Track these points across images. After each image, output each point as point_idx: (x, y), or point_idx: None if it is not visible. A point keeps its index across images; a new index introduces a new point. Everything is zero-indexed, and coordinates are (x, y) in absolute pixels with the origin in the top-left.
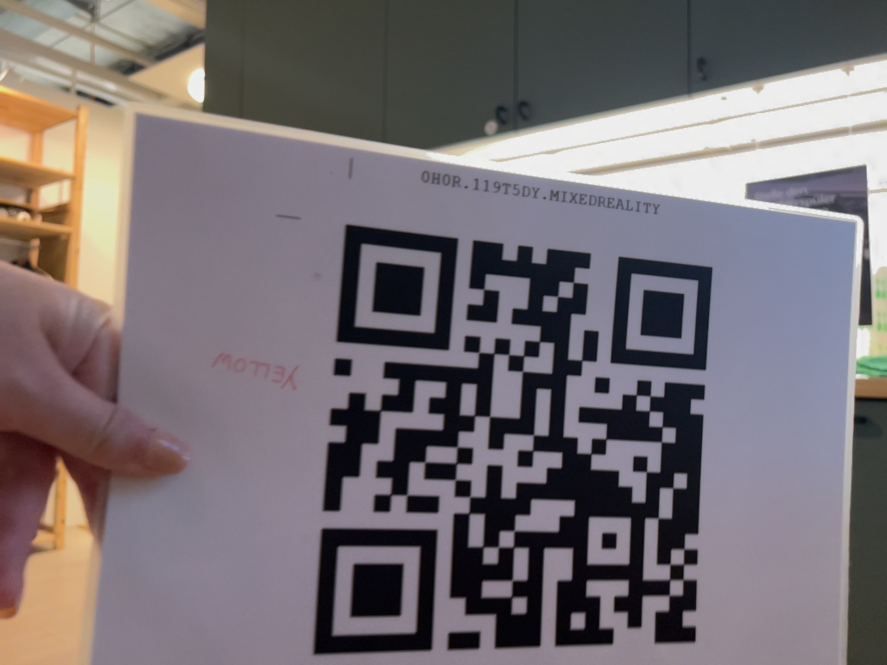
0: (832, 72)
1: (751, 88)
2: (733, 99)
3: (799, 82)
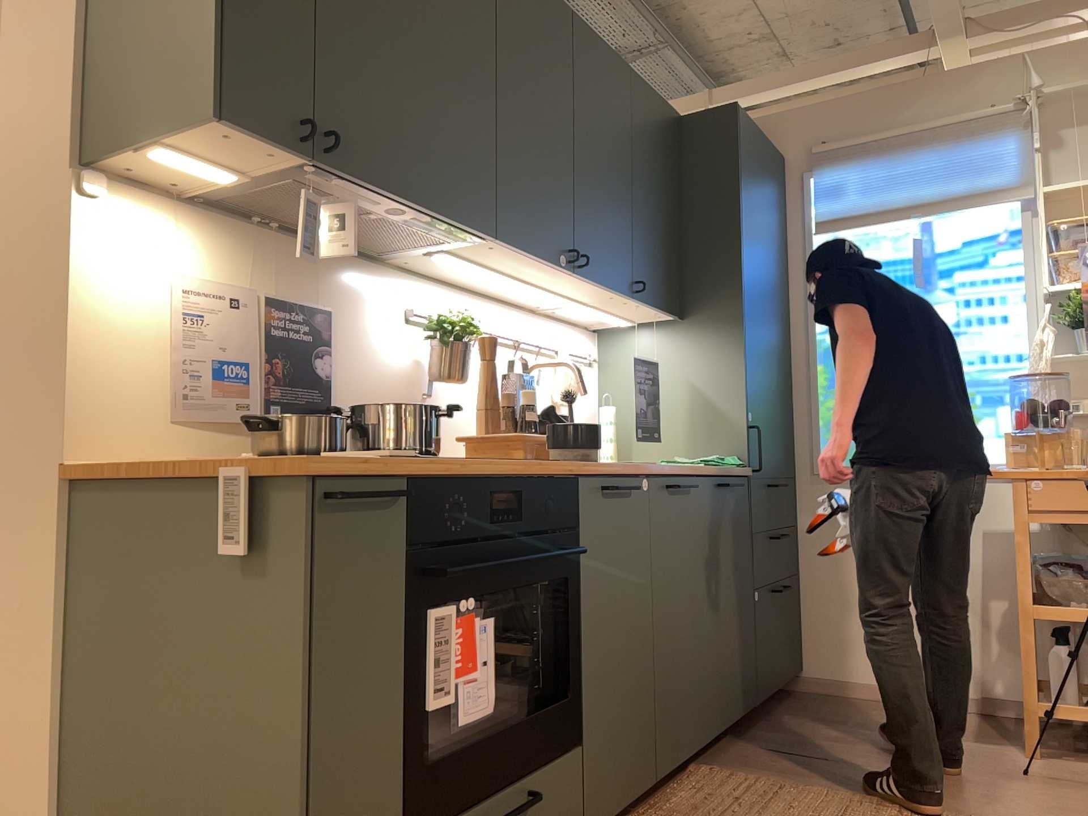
0: (656, 310)
1: (640, 303)
2: (625, 302)
3: (645, 308)
